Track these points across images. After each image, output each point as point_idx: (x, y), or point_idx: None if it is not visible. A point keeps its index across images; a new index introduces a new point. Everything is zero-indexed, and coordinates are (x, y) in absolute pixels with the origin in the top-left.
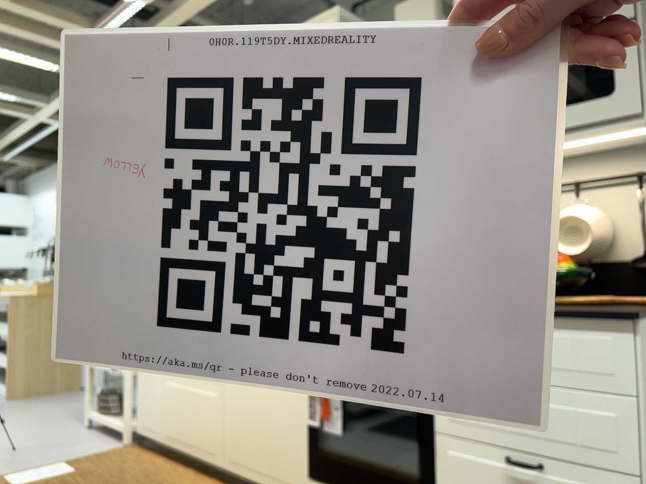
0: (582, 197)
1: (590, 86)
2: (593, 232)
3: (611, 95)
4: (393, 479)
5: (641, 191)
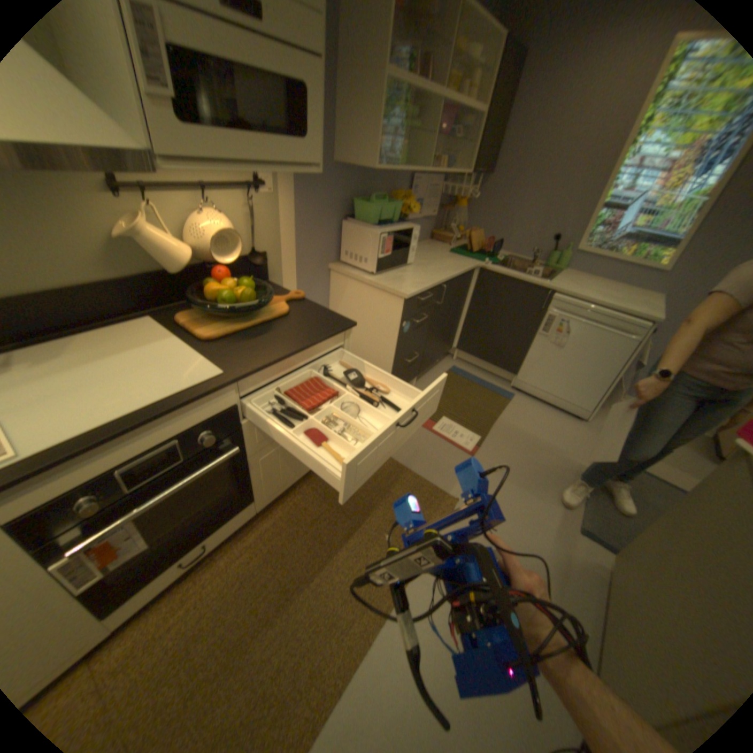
0: (202, 197)
1: (290, 117)
2: (236, 241)
3: (305, 137)
4: (213, 514)
5: (246, 197)
